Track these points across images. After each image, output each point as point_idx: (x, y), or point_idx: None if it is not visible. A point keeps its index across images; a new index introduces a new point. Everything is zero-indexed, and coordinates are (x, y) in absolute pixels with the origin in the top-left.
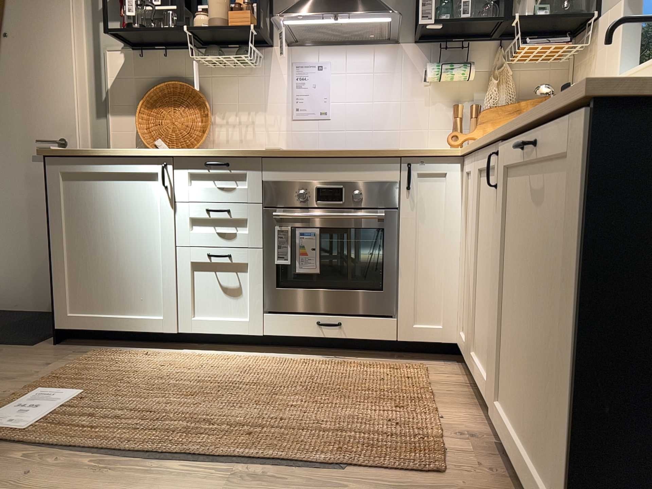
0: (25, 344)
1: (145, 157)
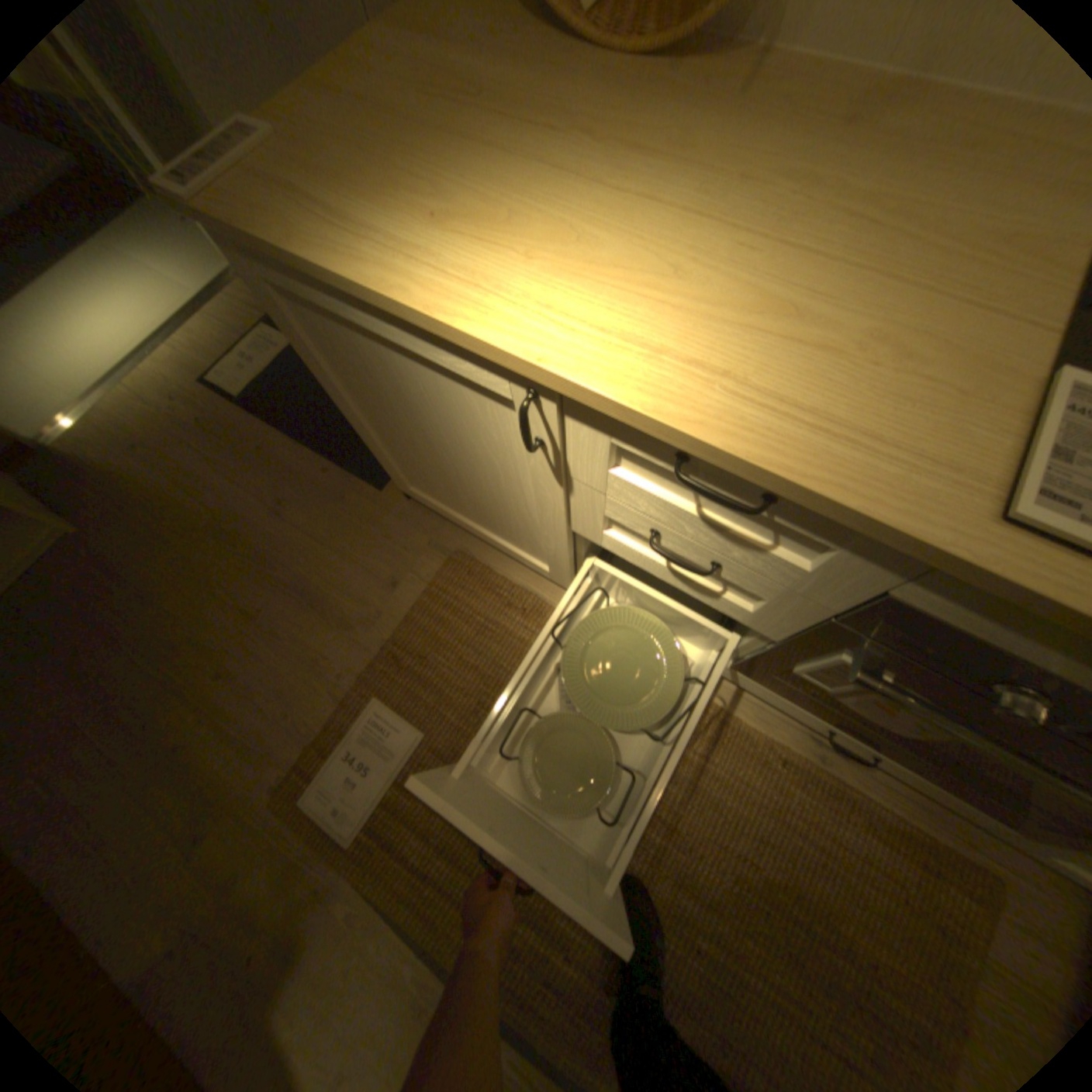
0: (370, 477)
1: (463, 340)
